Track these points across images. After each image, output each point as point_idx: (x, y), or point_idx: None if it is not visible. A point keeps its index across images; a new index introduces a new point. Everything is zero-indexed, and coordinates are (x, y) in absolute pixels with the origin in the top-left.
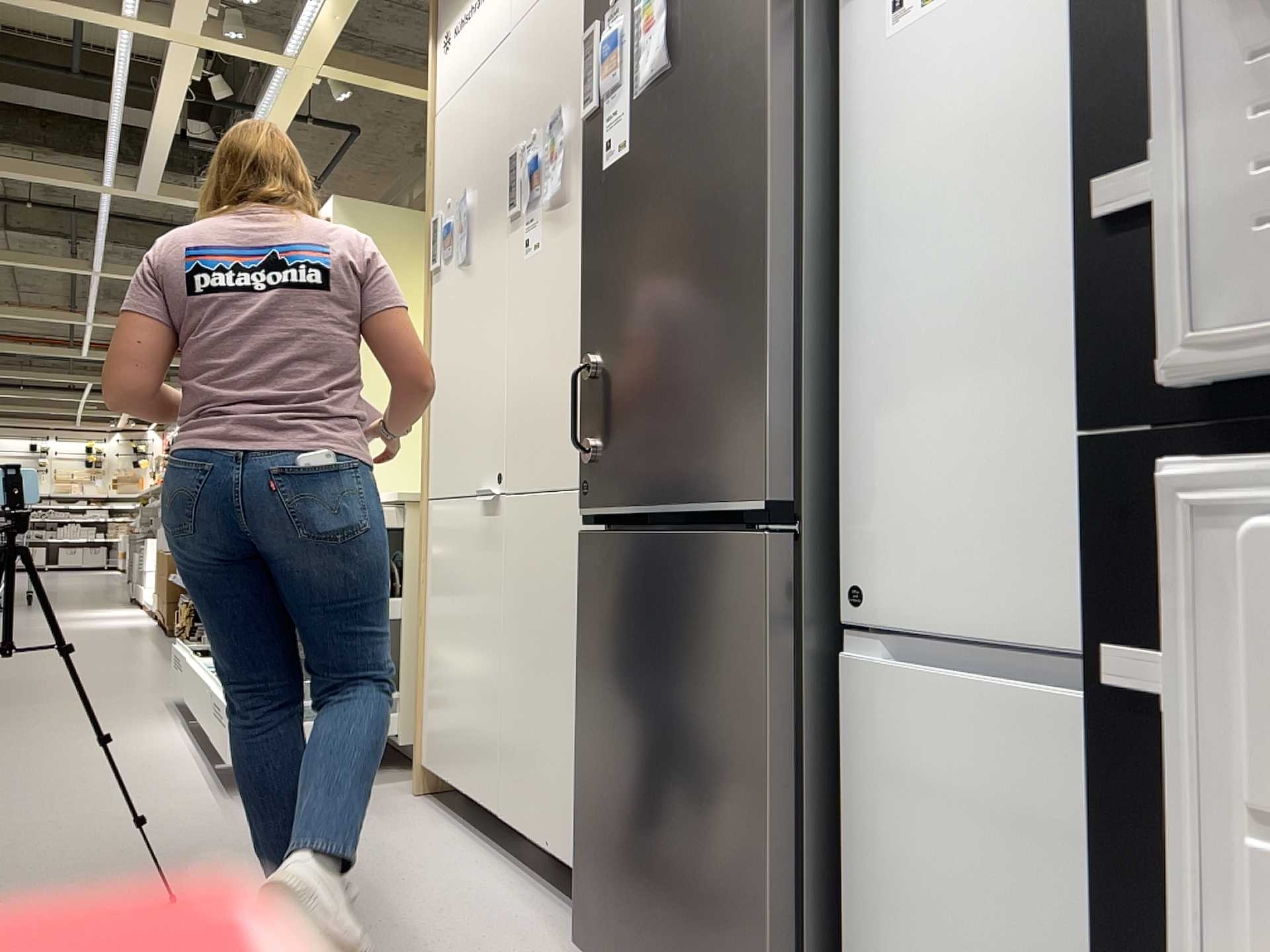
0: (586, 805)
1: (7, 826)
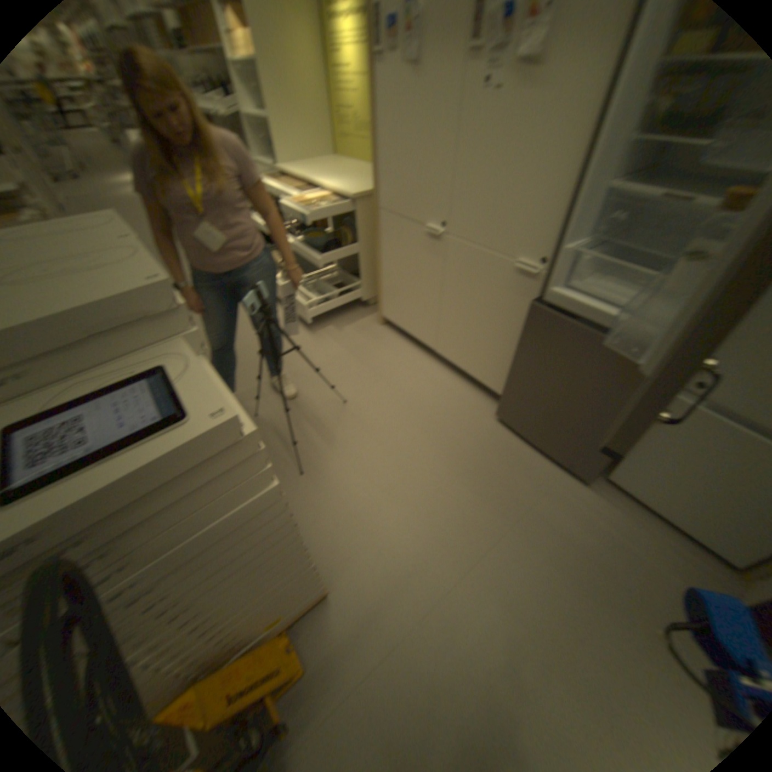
0: (512, 384)
1: (248, 360)
